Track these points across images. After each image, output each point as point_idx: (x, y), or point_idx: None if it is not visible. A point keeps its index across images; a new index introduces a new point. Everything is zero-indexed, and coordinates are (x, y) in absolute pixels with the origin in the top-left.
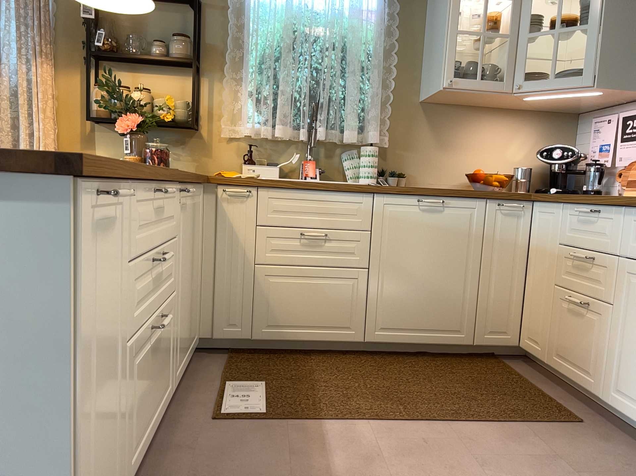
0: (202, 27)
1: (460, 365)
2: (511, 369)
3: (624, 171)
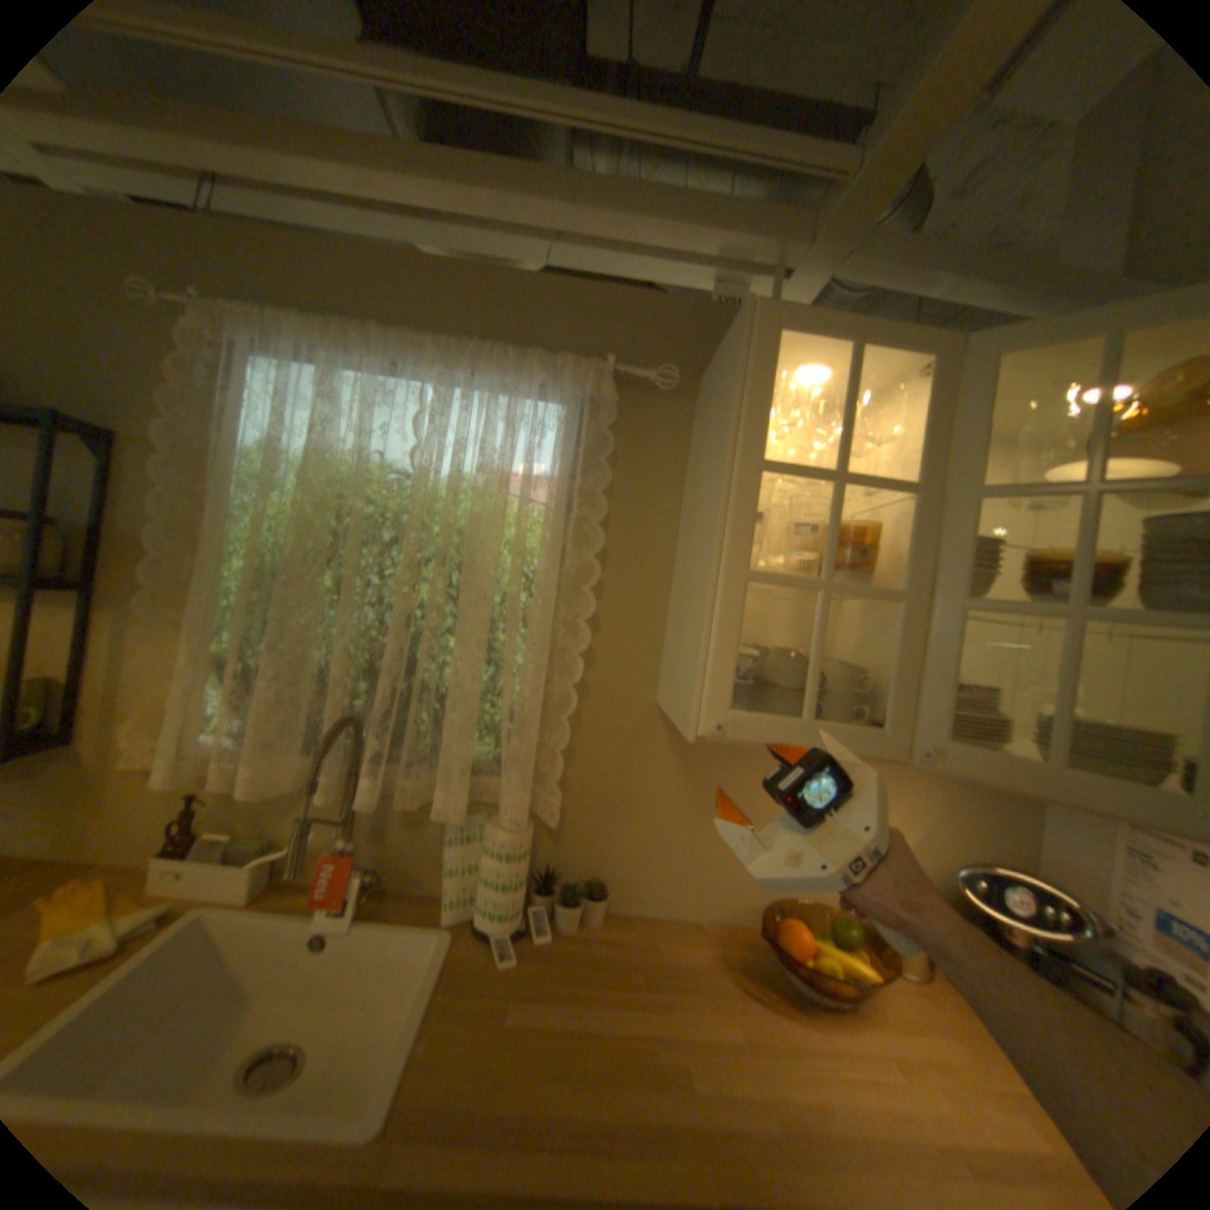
0: (108, 486)
1: None
2: None
3: None
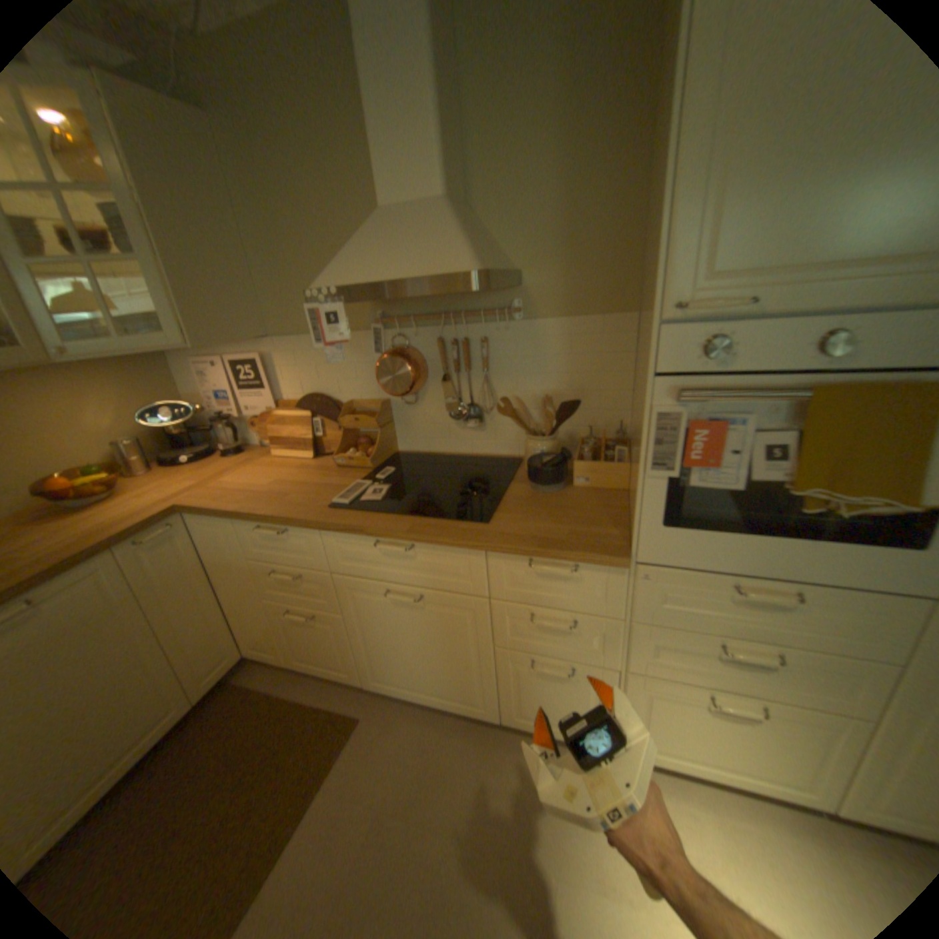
0: None
1: (190, 747)
2: (250, 692)
3: (254, 421)
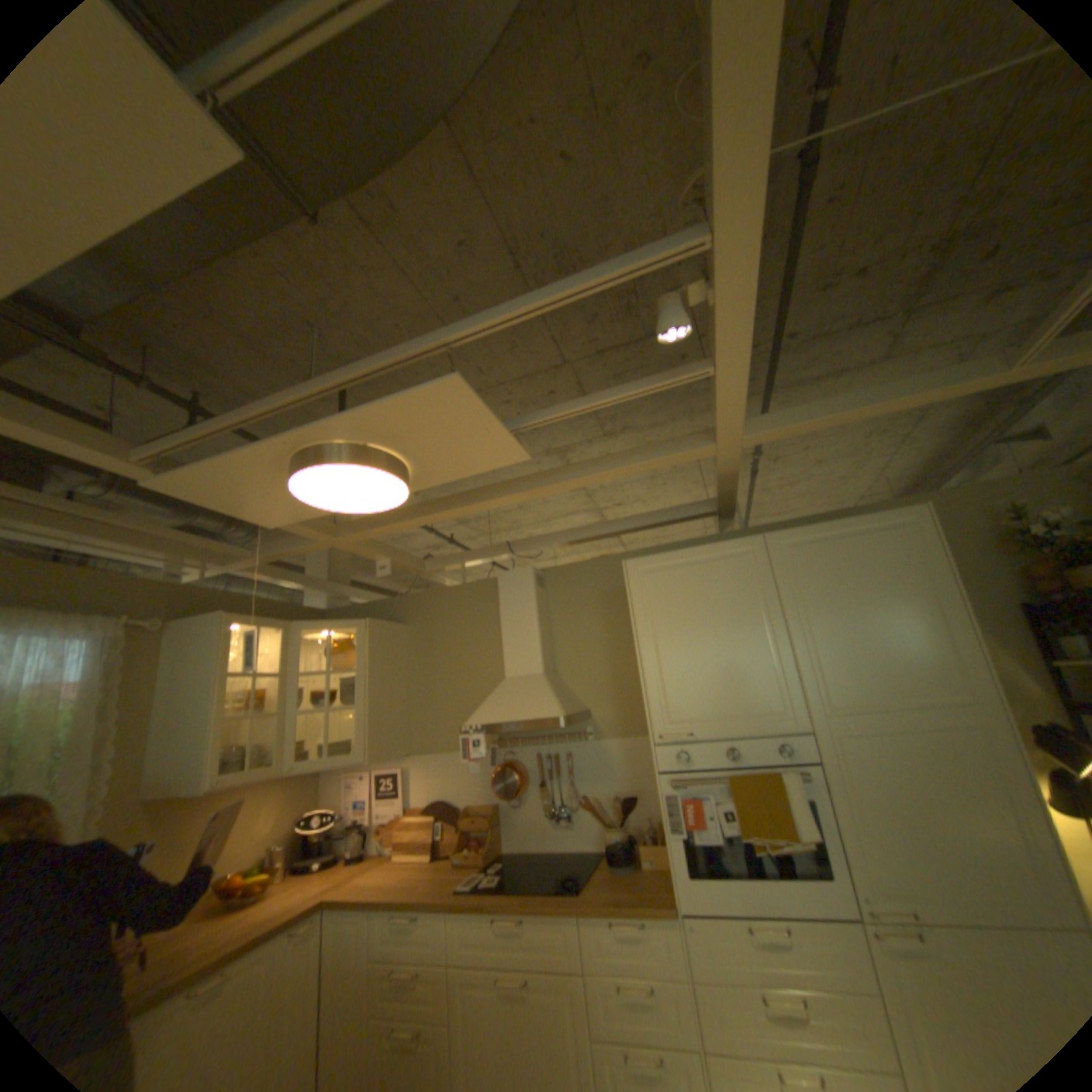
0: None
1: None
2: None
3: (379, 831)
